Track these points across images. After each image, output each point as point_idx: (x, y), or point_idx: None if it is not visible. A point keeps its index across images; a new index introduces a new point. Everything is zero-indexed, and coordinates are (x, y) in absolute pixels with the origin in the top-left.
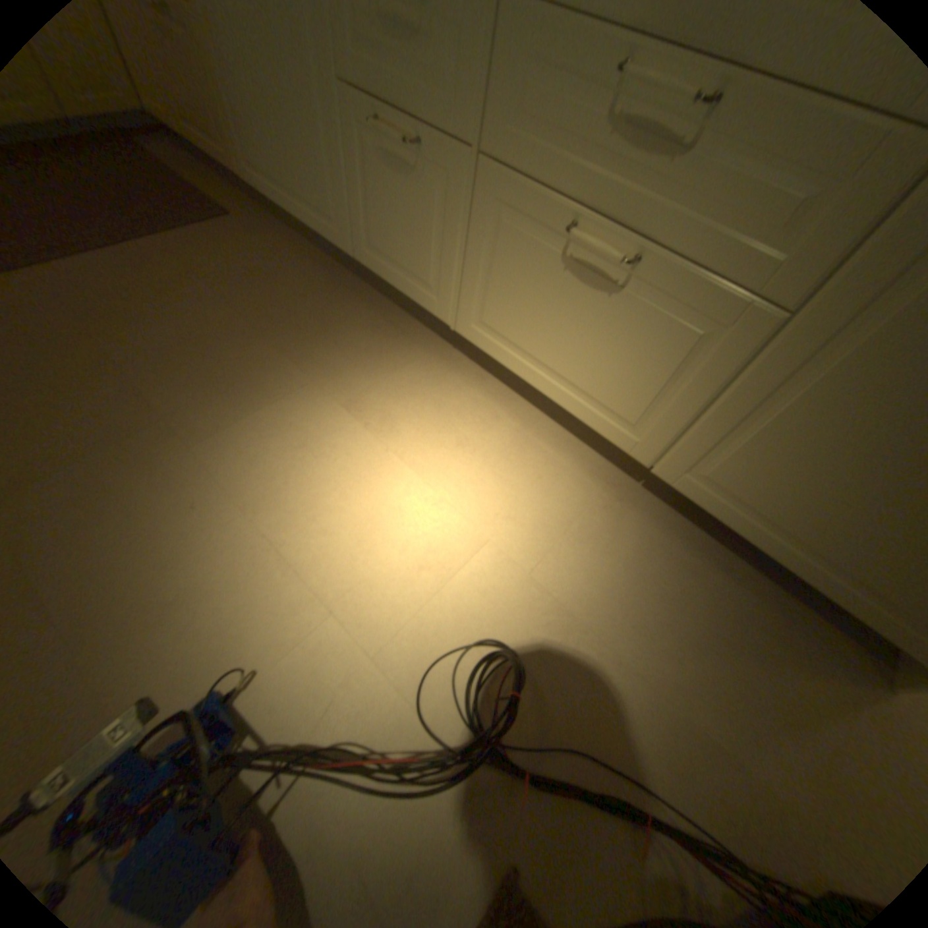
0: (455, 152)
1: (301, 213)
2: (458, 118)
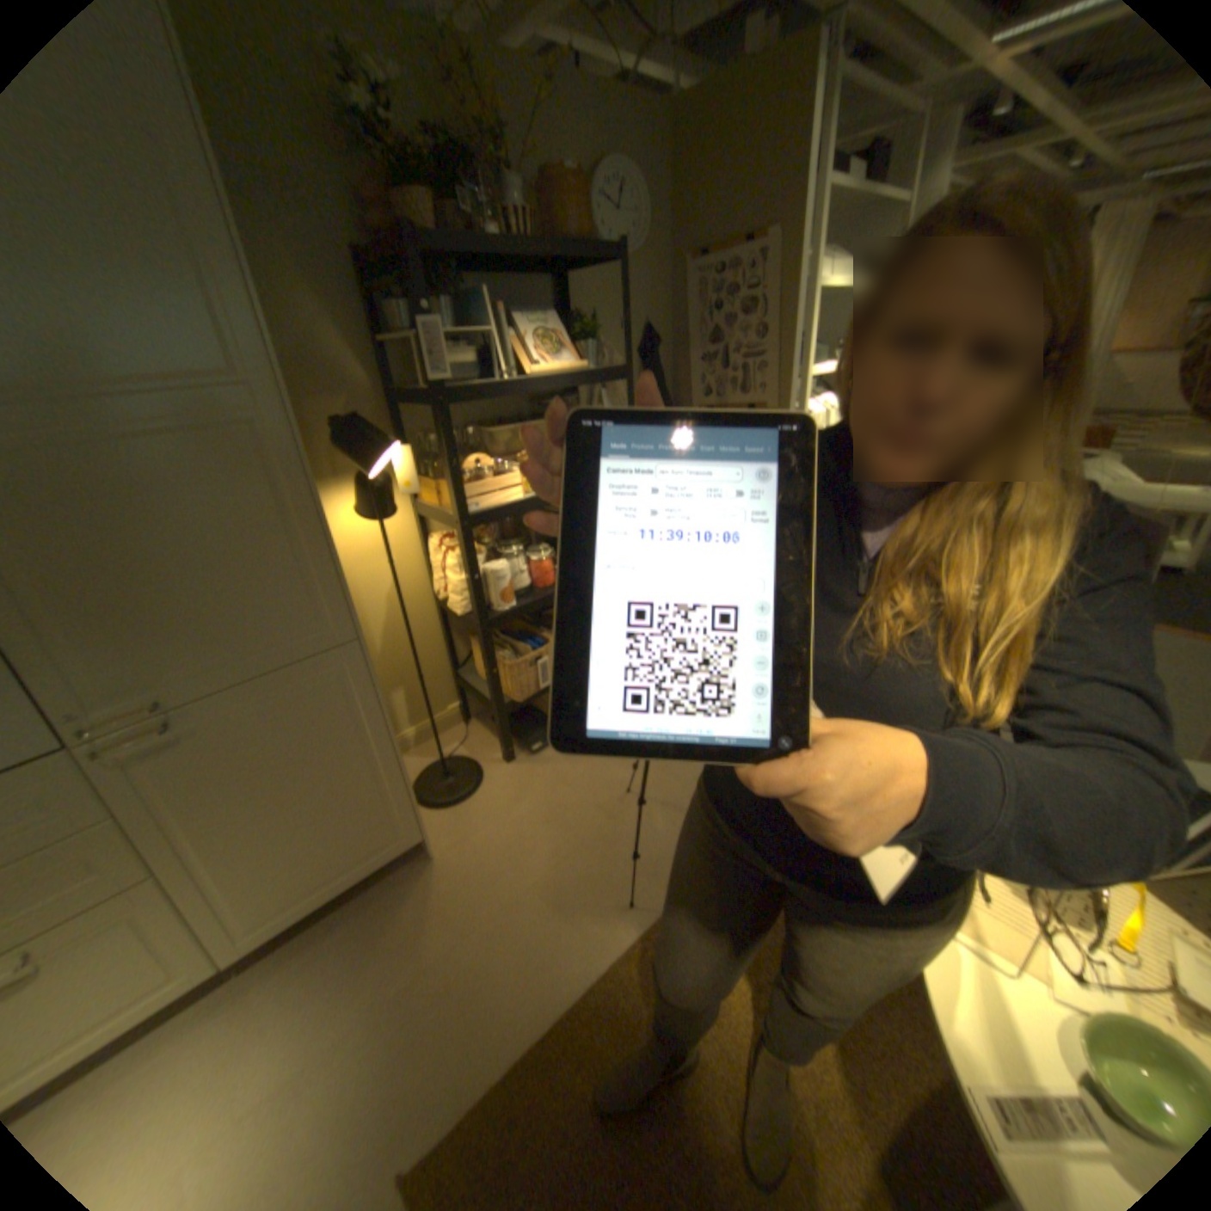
0: None
1: None
2: None
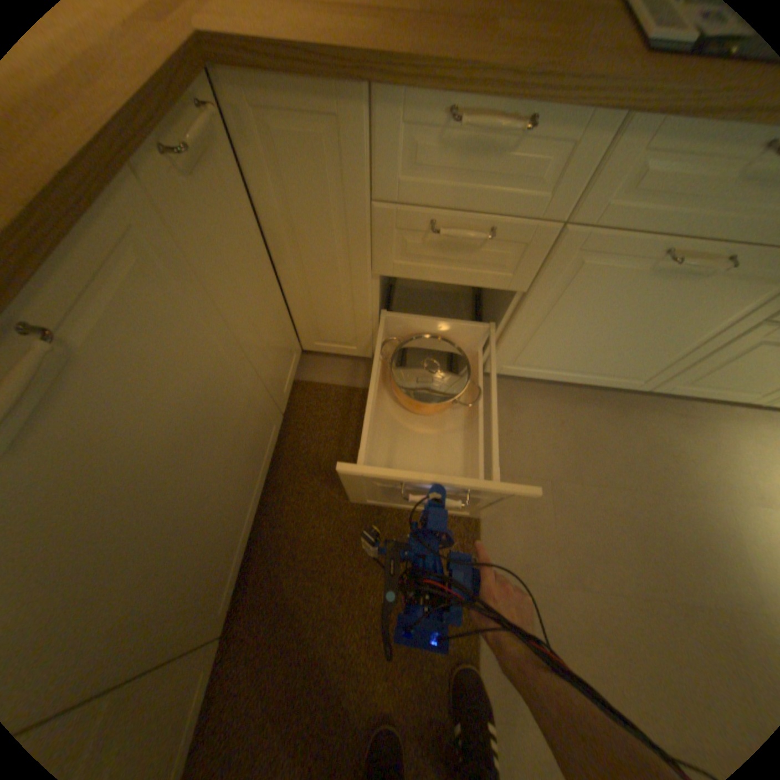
0: None
1: (585, 379)
2: None
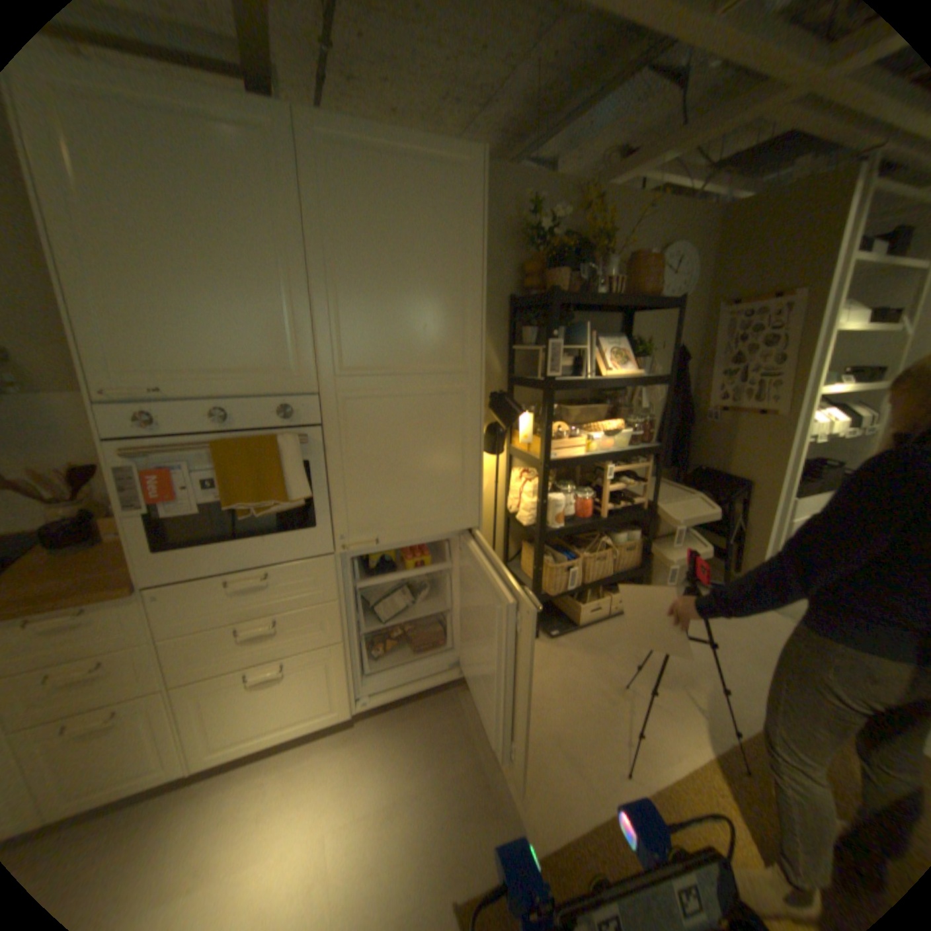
0: (148, 700)
1: None
2: (145, 689)
